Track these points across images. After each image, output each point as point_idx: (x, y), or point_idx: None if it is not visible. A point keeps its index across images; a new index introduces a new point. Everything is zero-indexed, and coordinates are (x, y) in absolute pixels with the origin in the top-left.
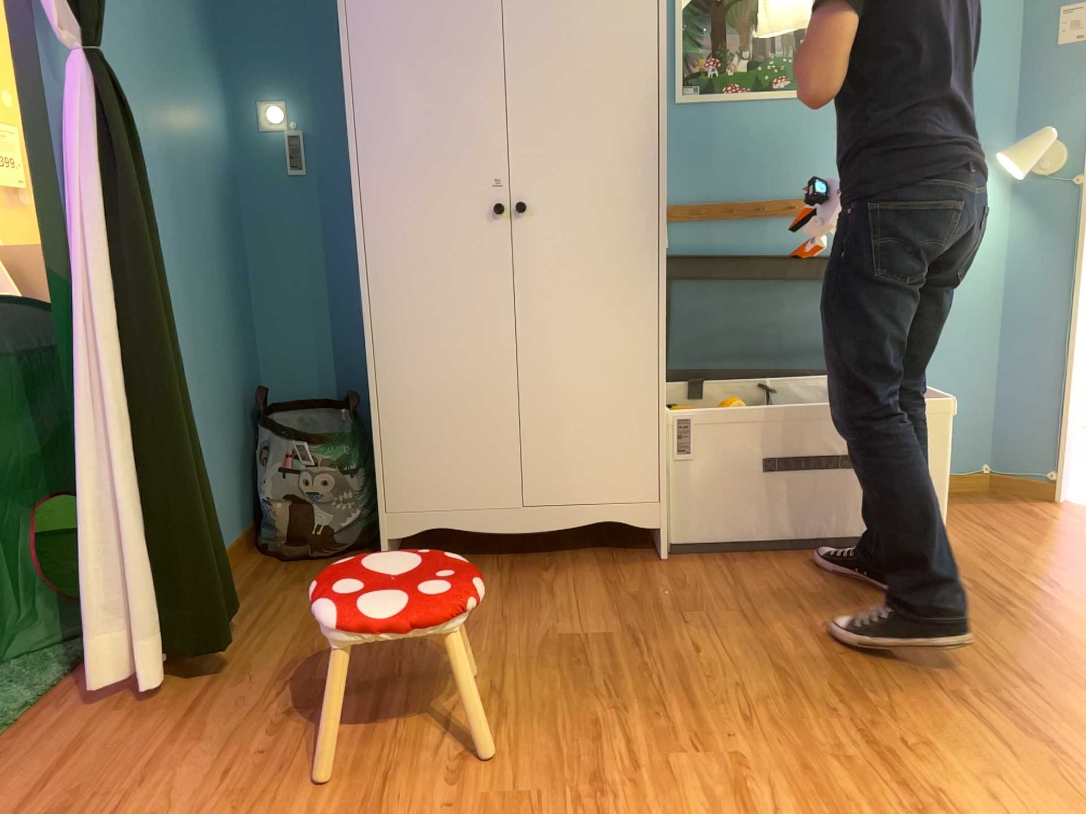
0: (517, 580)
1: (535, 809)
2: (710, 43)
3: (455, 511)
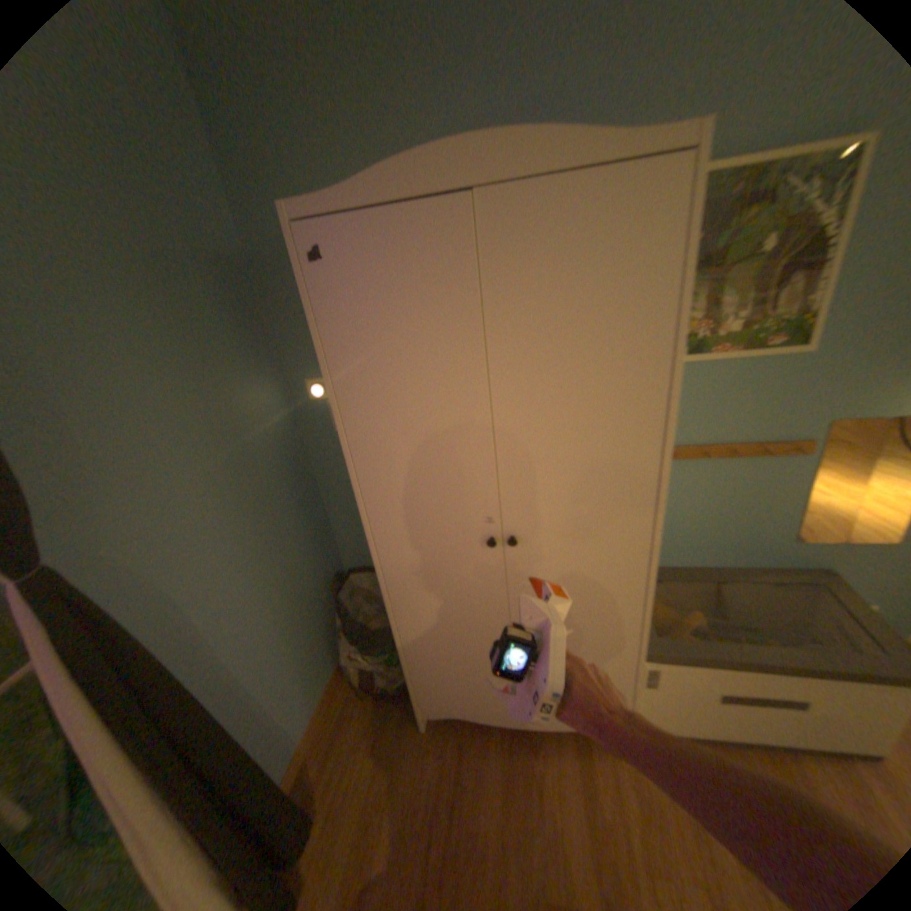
0: (521, 775)
1: None
2: (706, 303)
3: (472, 713)
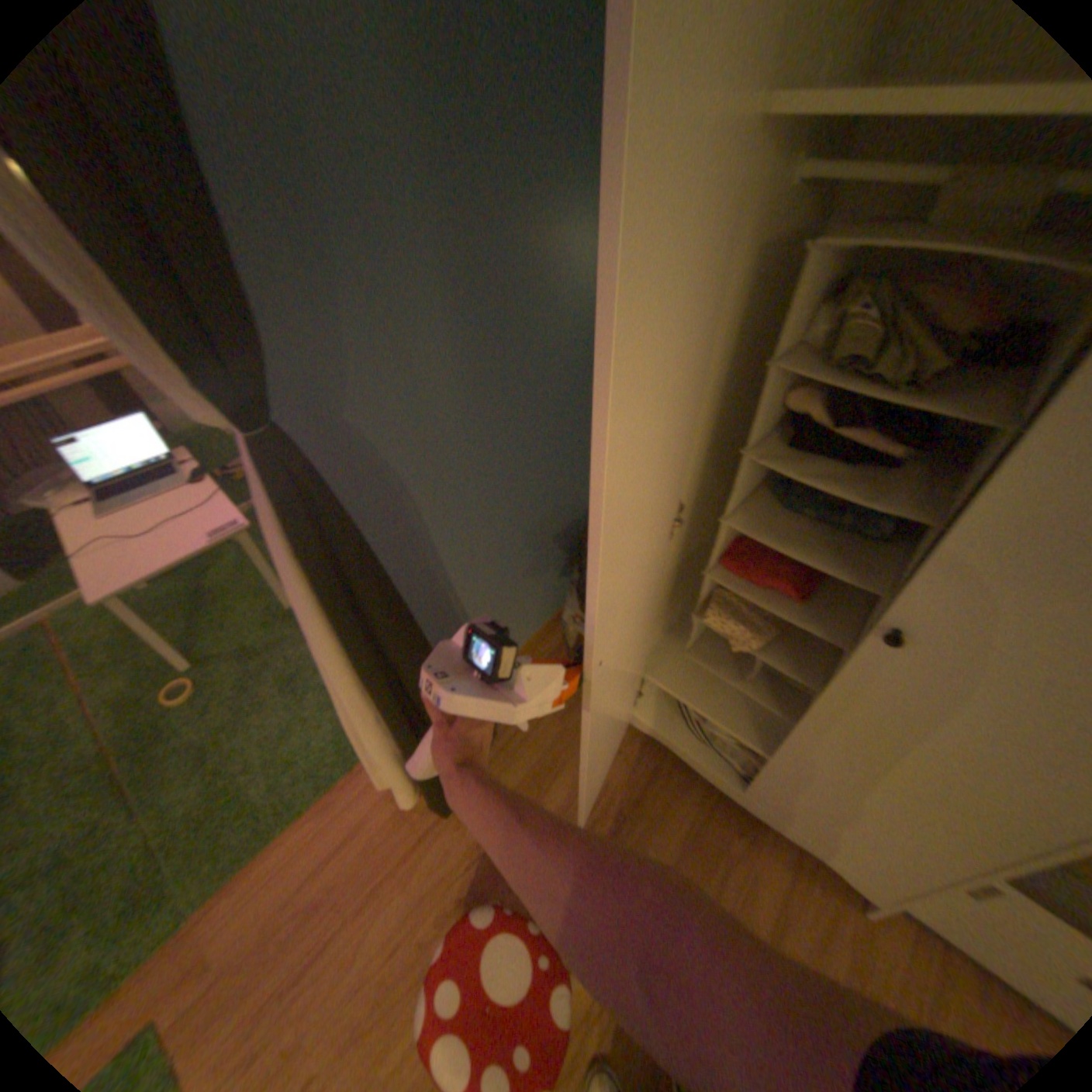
0: (713, 842)
1: None
2: None
3: (687, 754)
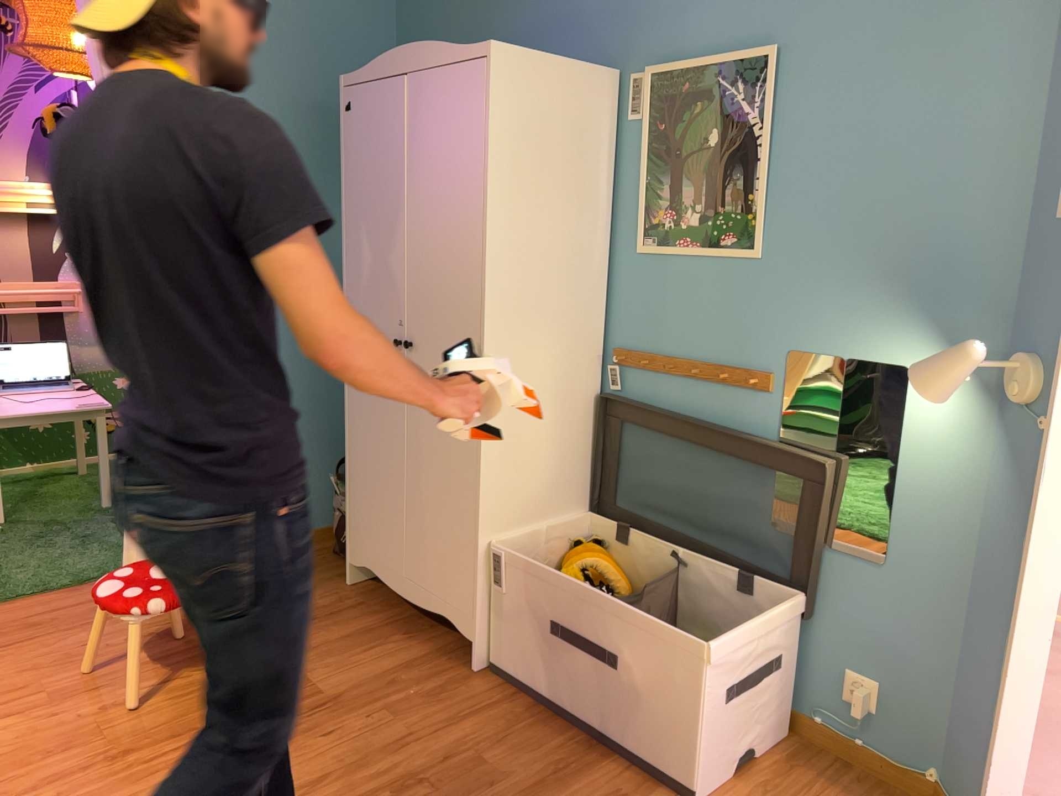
0: (376, 633)
1: (90, 752)
2: (668, 194)
3: (376, 563)
